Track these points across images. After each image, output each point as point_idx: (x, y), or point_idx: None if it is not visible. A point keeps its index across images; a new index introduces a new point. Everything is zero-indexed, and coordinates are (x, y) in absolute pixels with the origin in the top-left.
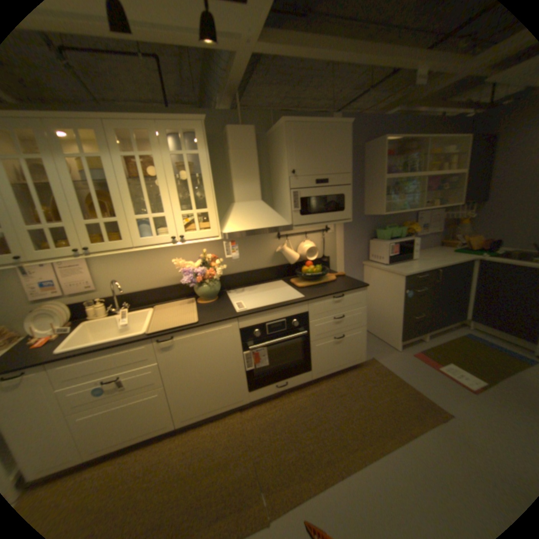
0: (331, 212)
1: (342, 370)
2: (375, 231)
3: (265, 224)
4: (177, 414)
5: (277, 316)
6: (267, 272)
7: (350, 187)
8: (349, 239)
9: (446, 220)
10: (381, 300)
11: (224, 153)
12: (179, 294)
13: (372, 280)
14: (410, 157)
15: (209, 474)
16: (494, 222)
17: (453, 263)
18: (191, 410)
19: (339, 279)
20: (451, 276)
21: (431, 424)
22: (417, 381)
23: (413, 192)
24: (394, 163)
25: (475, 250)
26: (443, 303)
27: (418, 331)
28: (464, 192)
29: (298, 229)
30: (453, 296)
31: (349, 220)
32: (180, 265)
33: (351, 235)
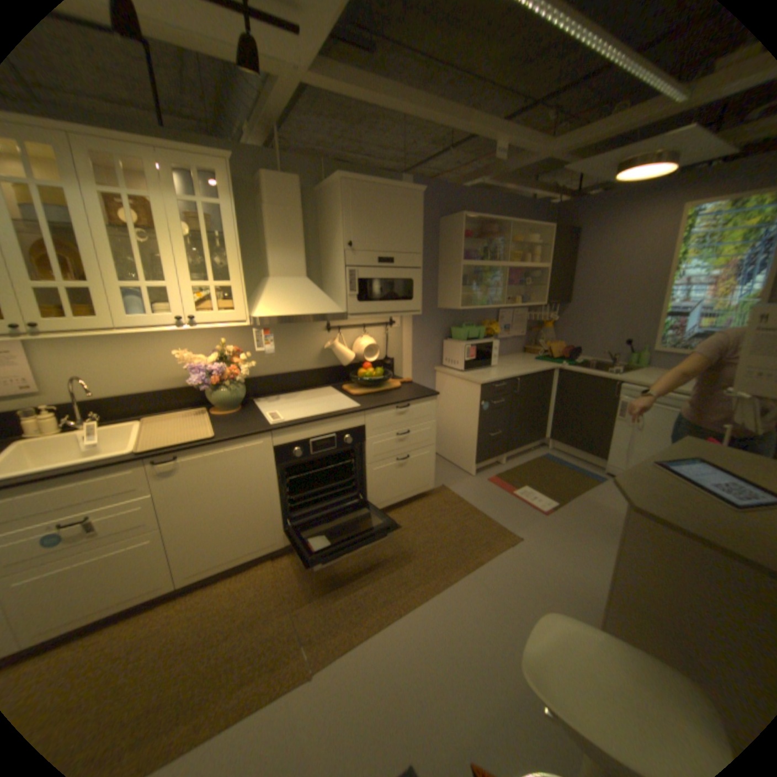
0: (395, 301)
1: (405, 499)
2: (449, 330)
3: (310, 309)
4: (178, 569)
5: (325, 430)
6: (312, 376)
7: (420, 272)
8: (418, 338)
9: (528, 322)
10: (454, 414)
11: (253, 206)
12: (181, 402)
13: (445, 390)
14: (490, 242)
15: (229, 637)
16: (576, 328)
17: (532, 371)
18: (200, 561)
19: (404, 386)
20: (529, 386)
21: (499, 549)
22: (488, 507)
23: (493, 285)
24: (473, 248)
25: (556, 358)
26: (521, 418)
27: (493, 451)
28: (546, 290)
29: (354, 320)
30: (531, 410)
31: (418, 313)
32: (185, 359)
33: (421, 332)
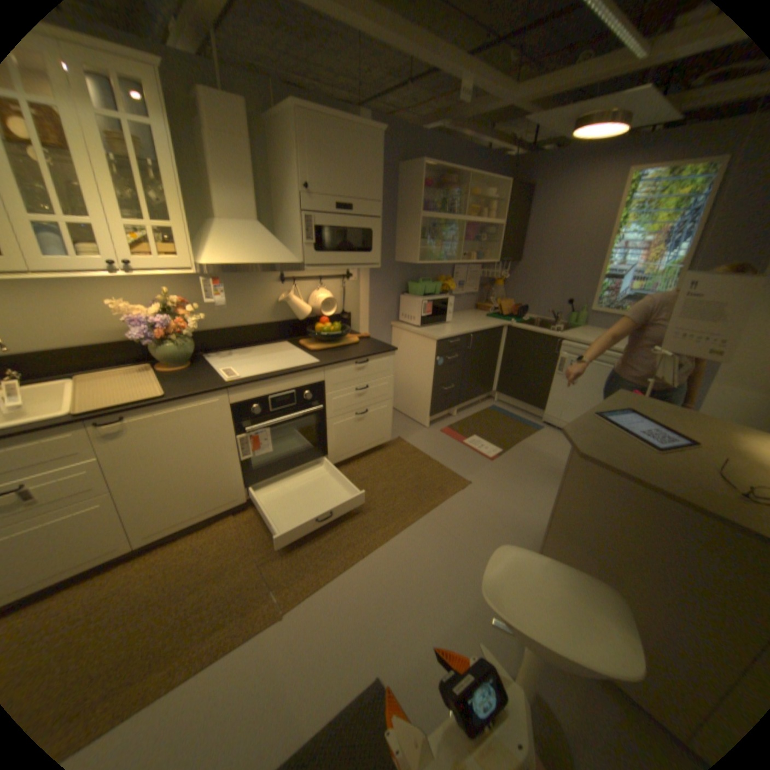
0: (354, 253)
1: (363, 451)
2: (406, 284)
3: (264, 258)
4: (134, 530)
5: (284, 386)
6: (266, 330)
7: (379, 222)
8: (375, 292)
9: (481, 279)
10: (409, 369)
11: (190, 132)
12: (119, 358)
13: (401, 346)
14: (449, 194)
15: (195, 589)
16: (524, 286)
17: (483, 328)
18: (158, 520)
19: (362, 342)
20: (480, 342)
21: (451, 492)
22: (441, 455)
23: (450, 239)
24: (432, 199)
25: (505, 316)
26: (471, 372)
27: (445, 404)
28: (500, 247)
29: (310, 271)
30: (481, 365)
31: (377, 266)
32: (120, 310)
33: (378, 286)
